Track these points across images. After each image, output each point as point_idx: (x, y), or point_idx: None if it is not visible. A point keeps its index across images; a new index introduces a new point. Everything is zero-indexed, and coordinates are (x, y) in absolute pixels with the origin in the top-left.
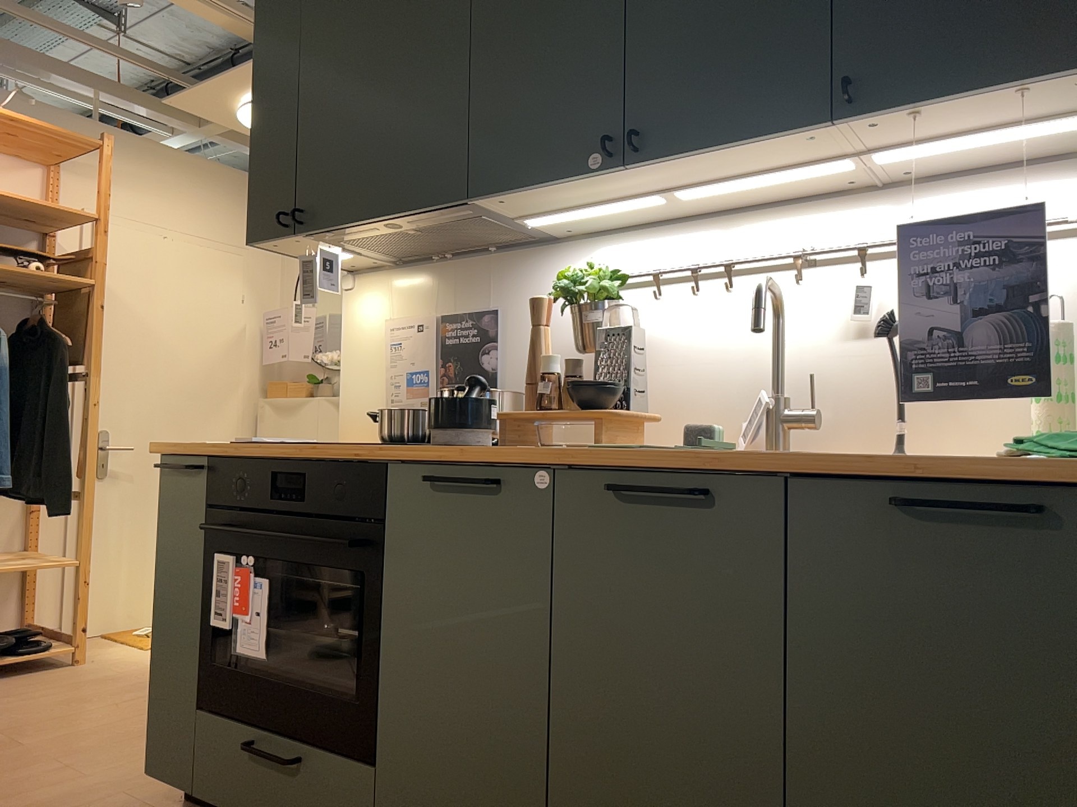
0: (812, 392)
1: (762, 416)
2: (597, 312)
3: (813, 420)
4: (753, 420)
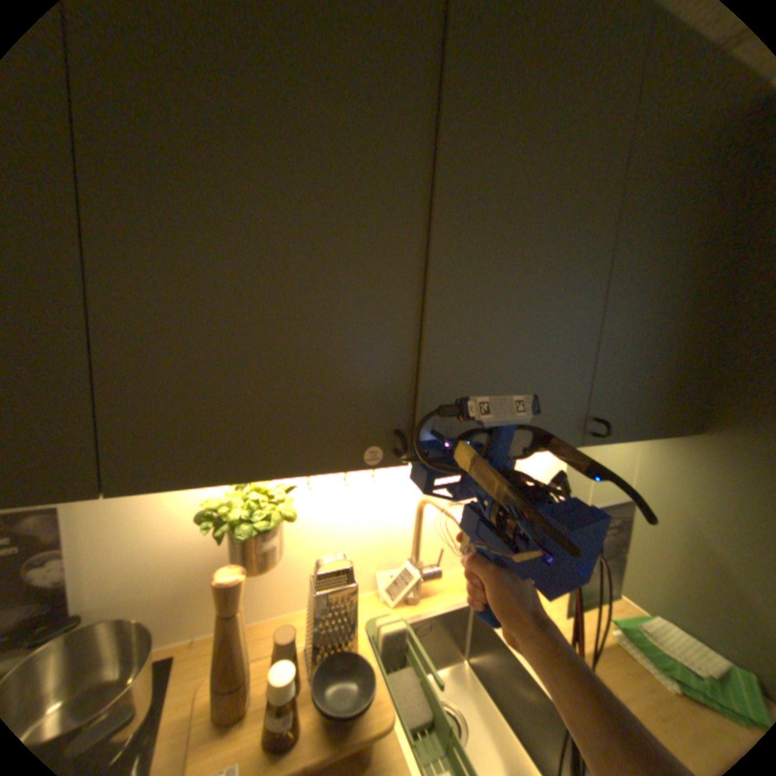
0: (442, 559)
1: (411, 584)
2: (274, 540)
3: (437, 573)
4: (397, 582)
